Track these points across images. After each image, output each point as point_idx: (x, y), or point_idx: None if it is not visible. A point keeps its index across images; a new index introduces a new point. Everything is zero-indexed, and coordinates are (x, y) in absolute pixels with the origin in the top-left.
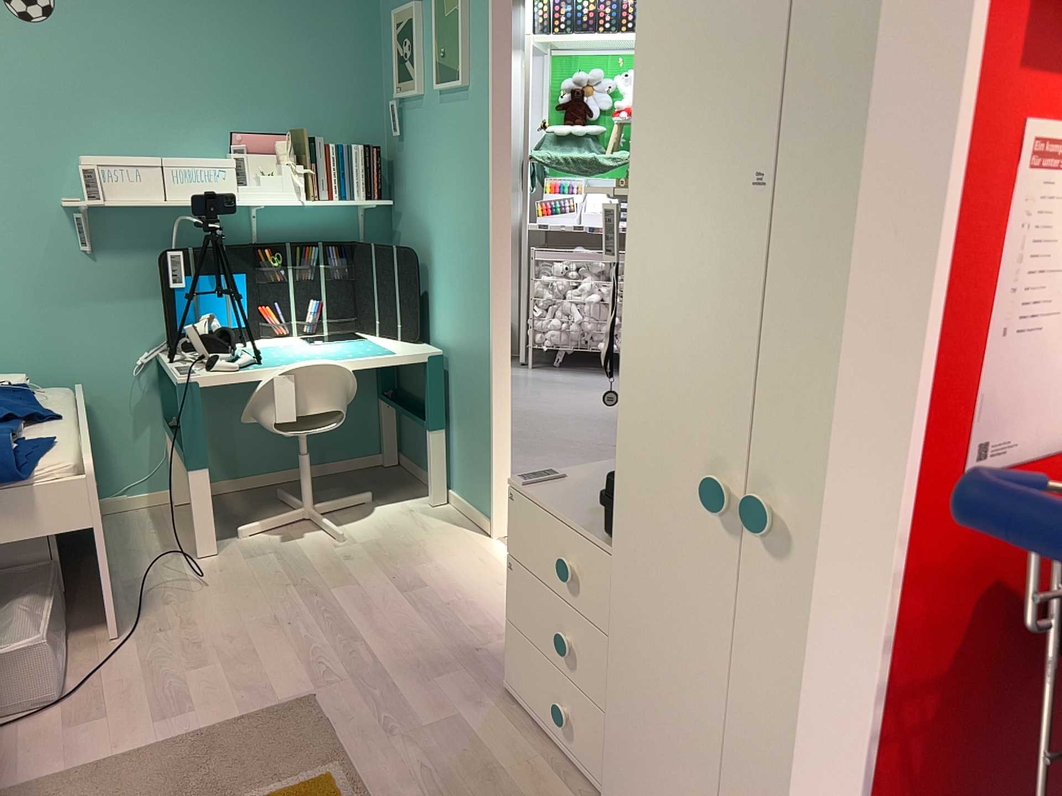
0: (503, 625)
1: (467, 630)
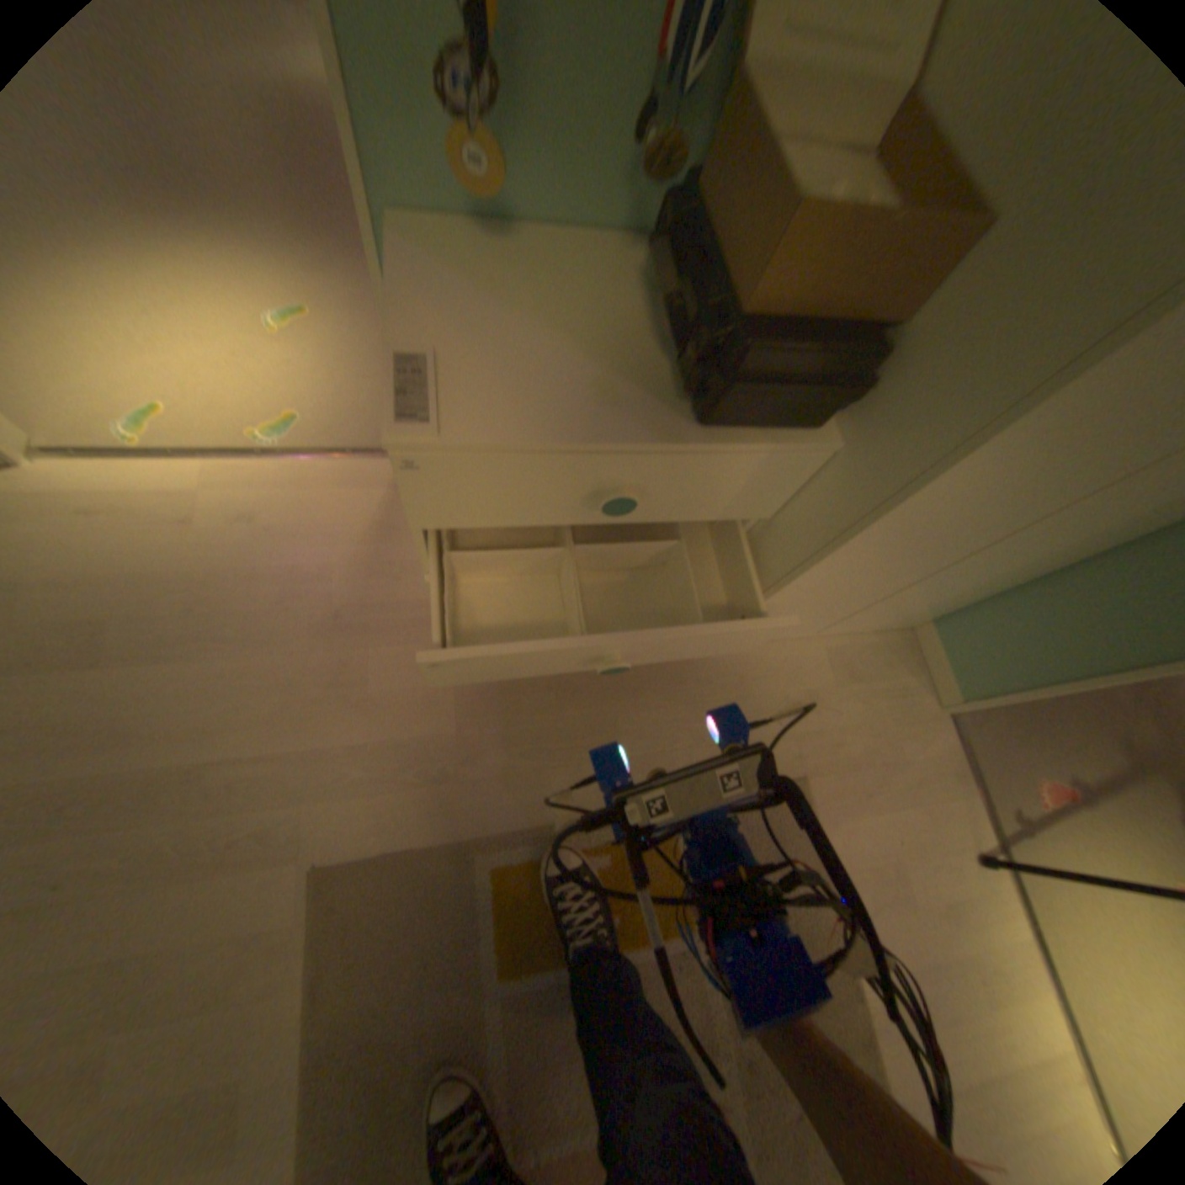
0: (294, 558)
1: (275, 606)
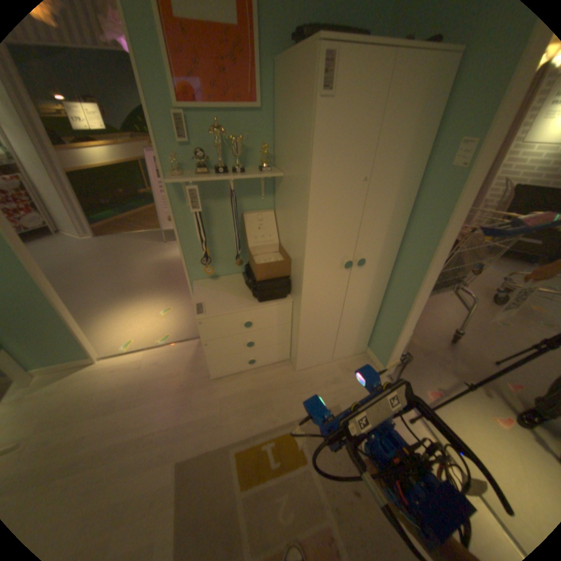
0: (169, 372)
1: (164, 387)
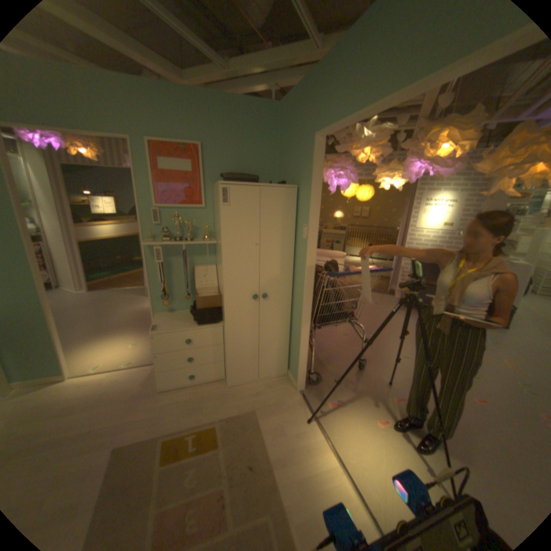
0: (125, 388)
1: (118, 398)
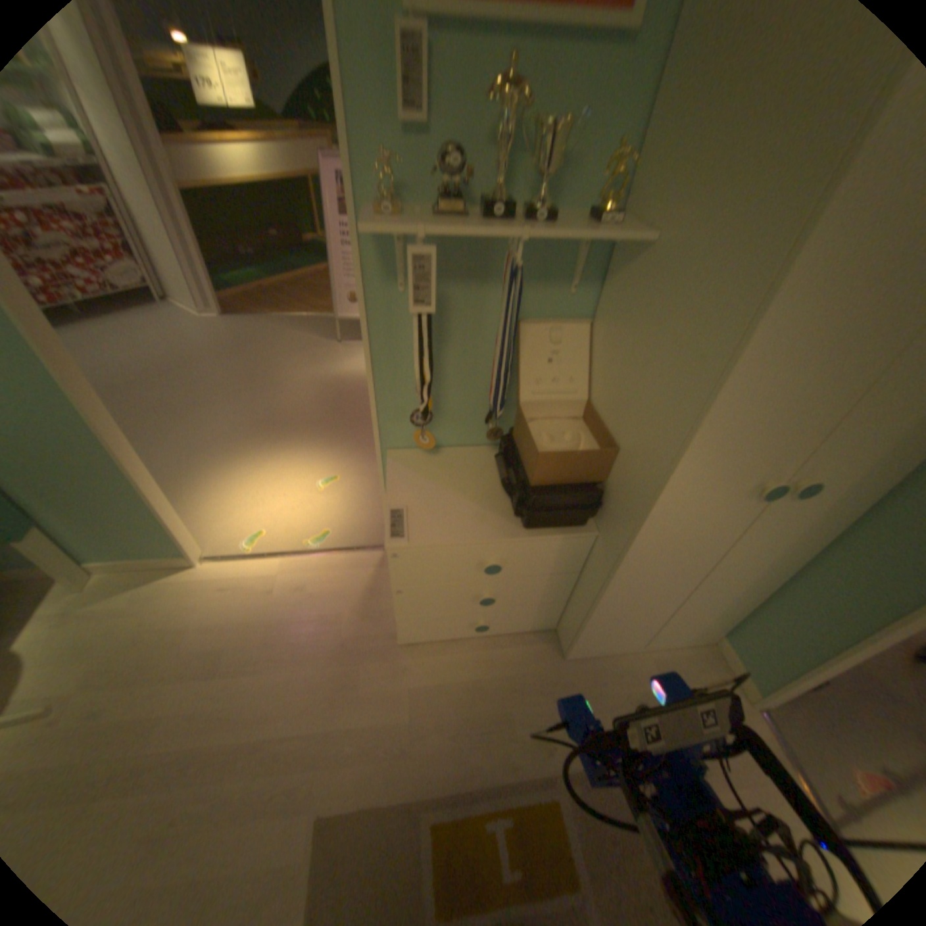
0: (322, 611)
1: (311, 640)
